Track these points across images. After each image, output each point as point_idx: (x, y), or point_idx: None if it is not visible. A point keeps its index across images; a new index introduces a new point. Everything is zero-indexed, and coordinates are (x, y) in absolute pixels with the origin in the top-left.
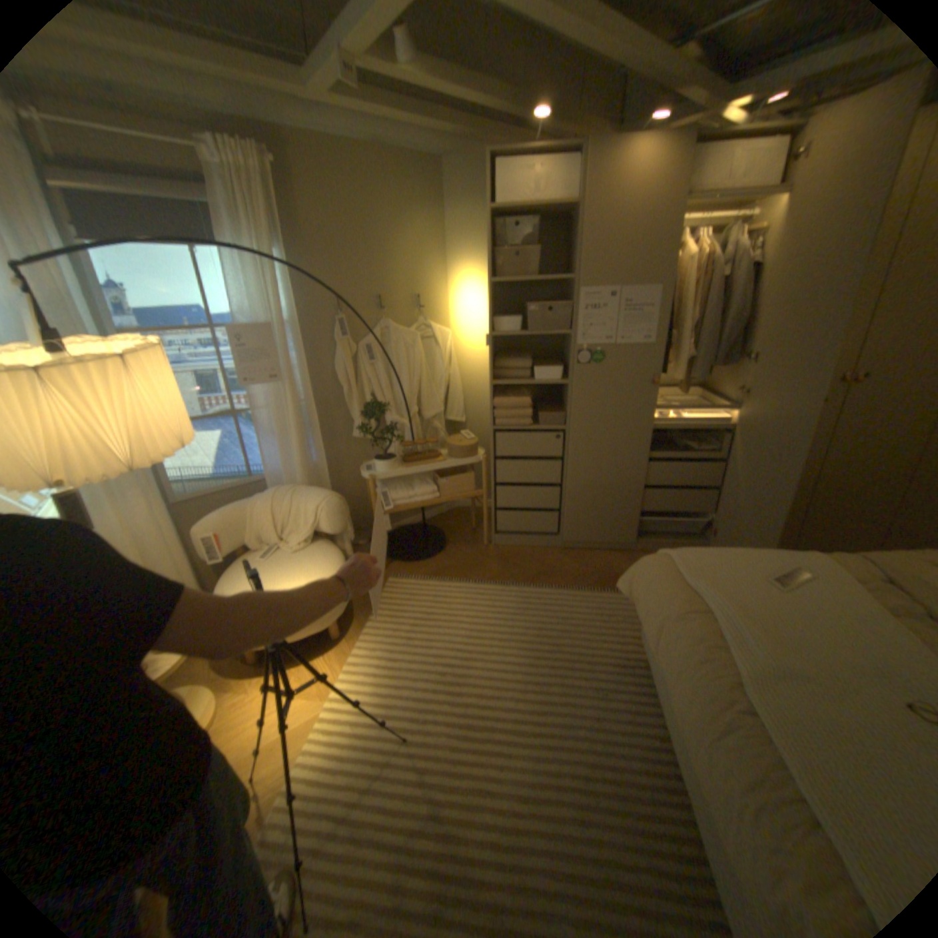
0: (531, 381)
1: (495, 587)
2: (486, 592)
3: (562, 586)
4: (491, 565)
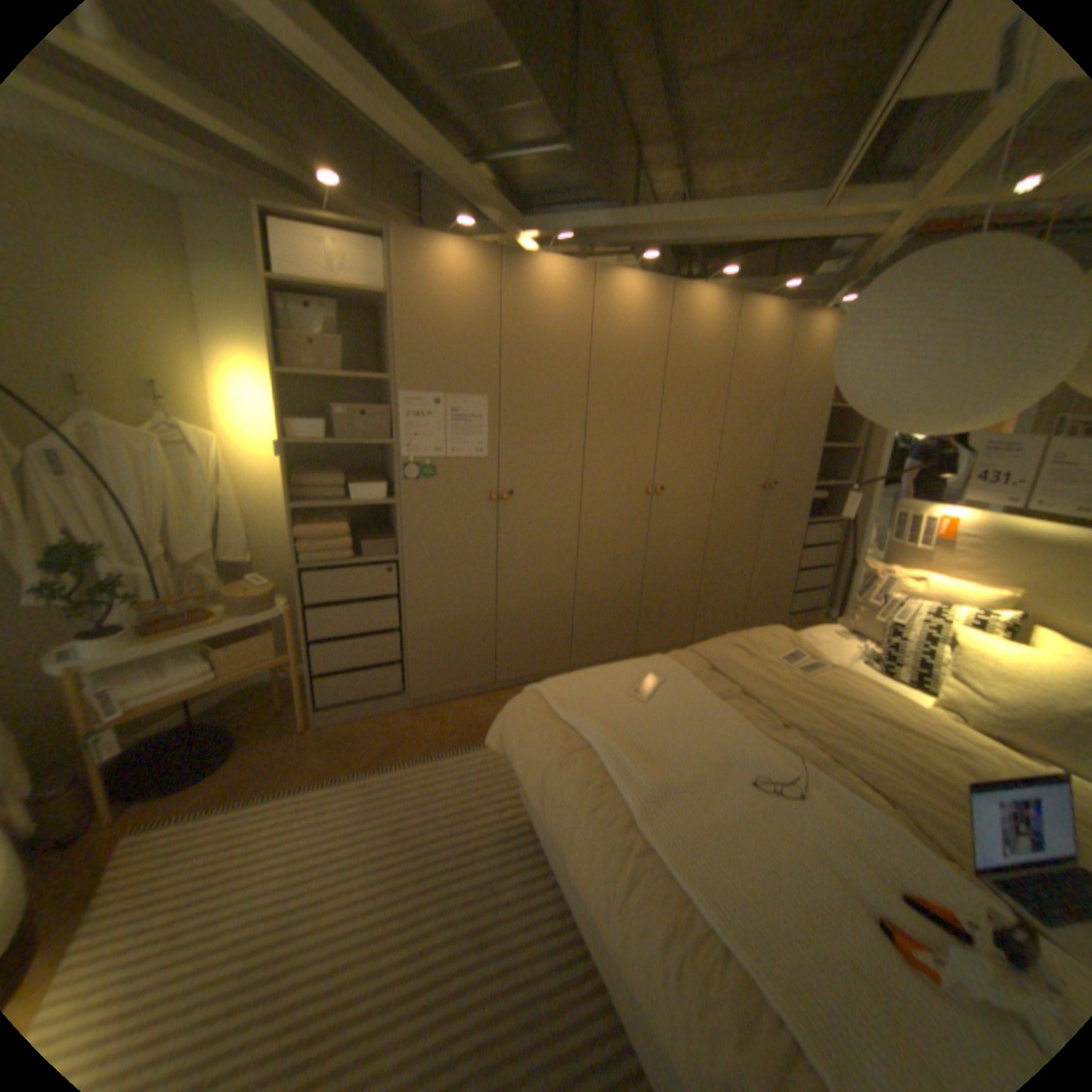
0: (347, 501)
1: (323, 791)
2: (309, 803)
3: (418, 759)
4: (313, 759)
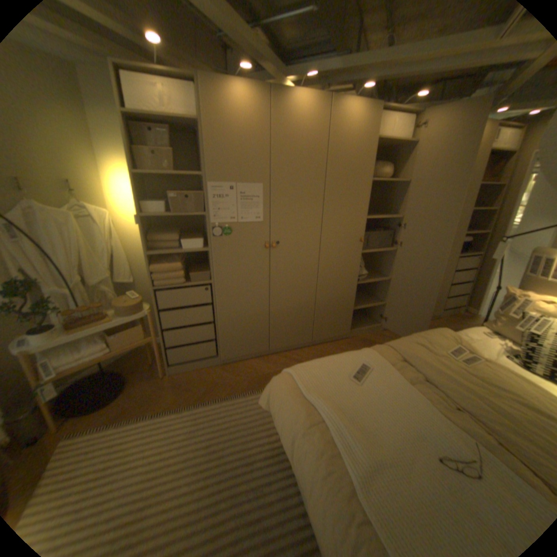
0: (180, 249)
1: (169, 416)
2: (162, 424)
3: (223, 397)
4: (166, 394)
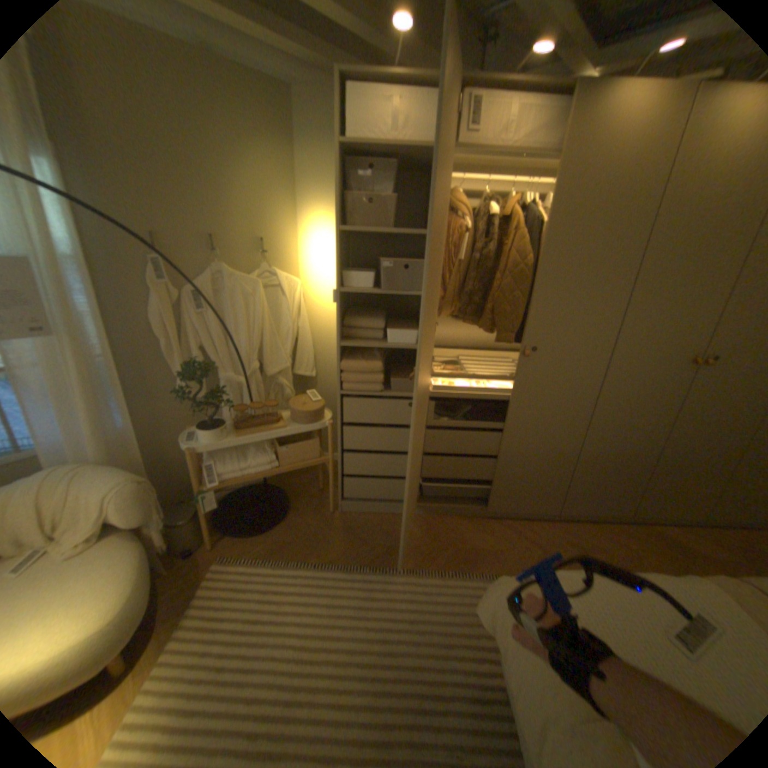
0: (384, 343)
1: (336, 575)
2: (325, 583)
3: (411, 569)
4: (335, 540)
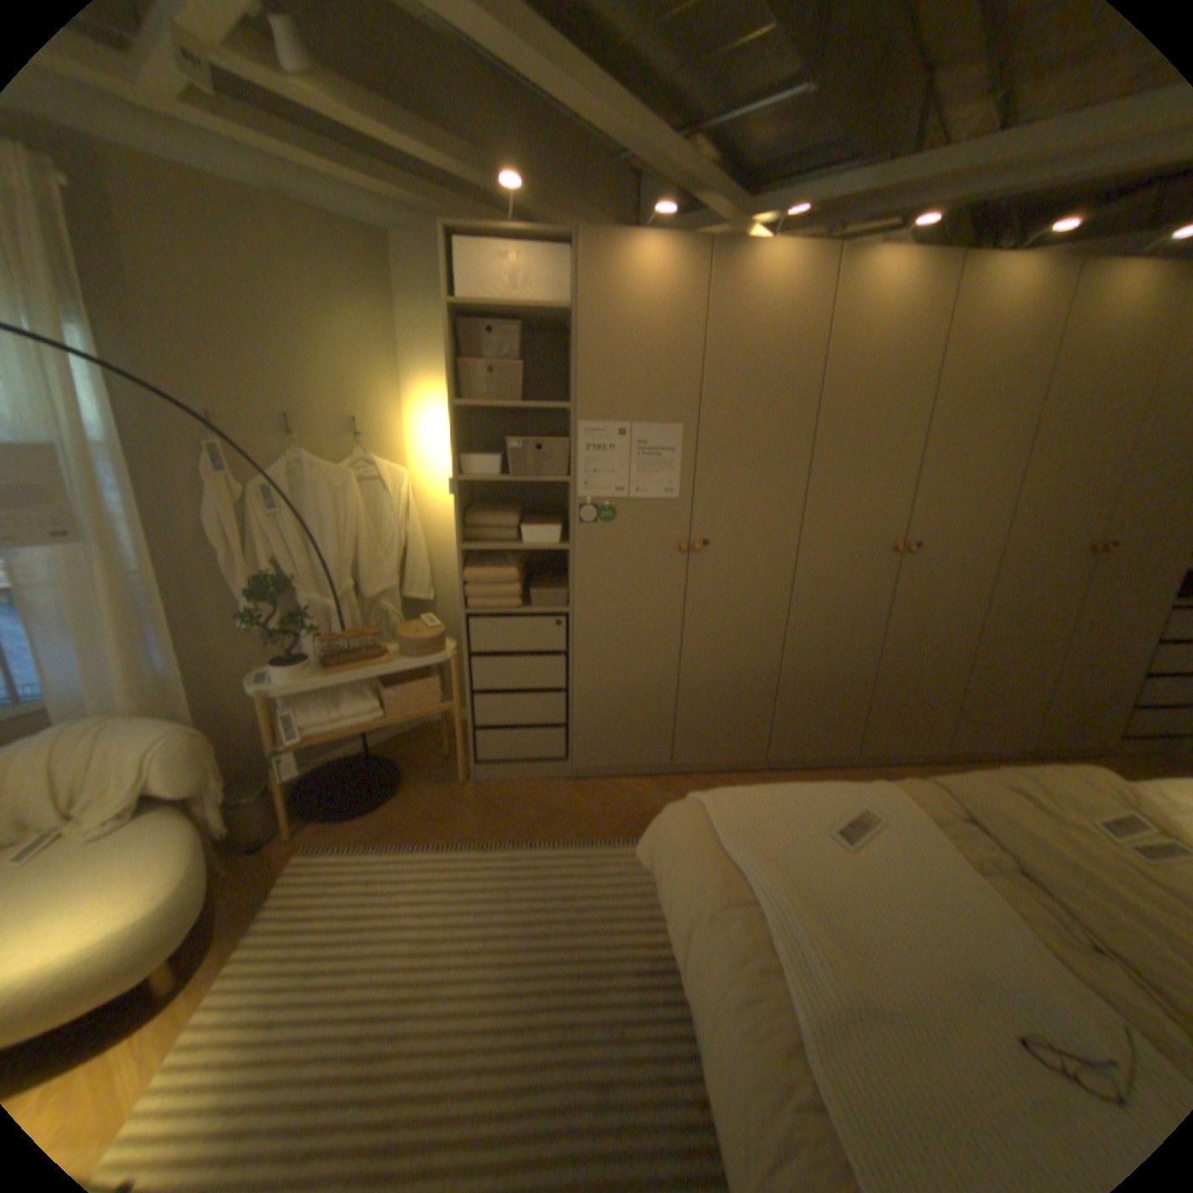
0: (518, 545)
1: (468, 855)
2: (453, 865)
3: (570, 841)
4: (467, 815)
